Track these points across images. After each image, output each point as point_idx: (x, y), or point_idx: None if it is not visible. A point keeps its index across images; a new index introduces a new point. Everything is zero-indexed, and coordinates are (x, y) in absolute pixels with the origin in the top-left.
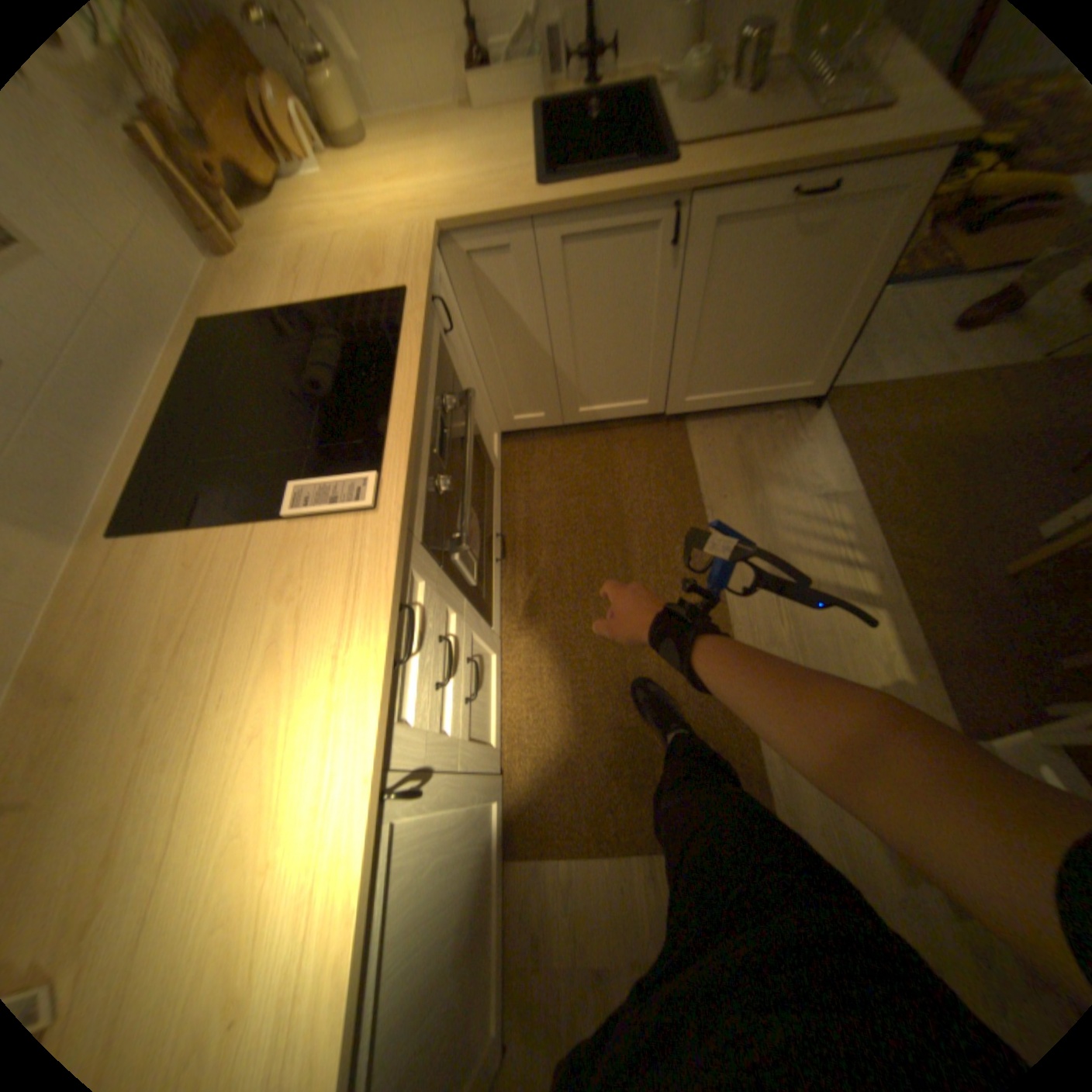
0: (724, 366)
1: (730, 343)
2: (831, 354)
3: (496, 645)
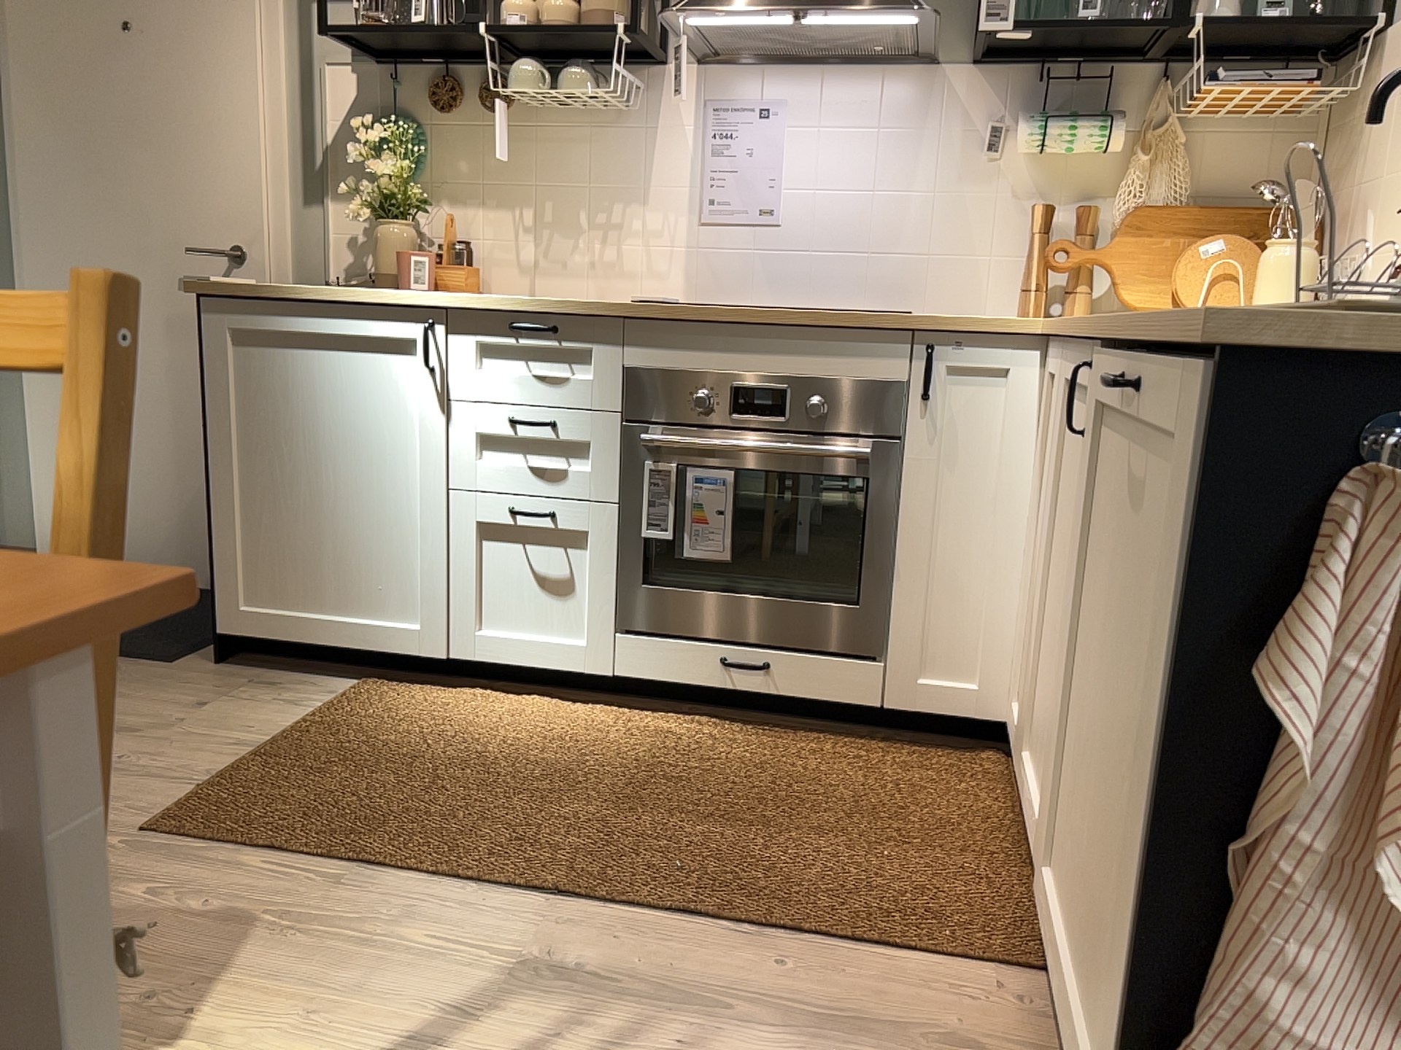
0: (1074, 825)
1: (1083, 753)
2: (1116, 995)
3: (600, 656)
